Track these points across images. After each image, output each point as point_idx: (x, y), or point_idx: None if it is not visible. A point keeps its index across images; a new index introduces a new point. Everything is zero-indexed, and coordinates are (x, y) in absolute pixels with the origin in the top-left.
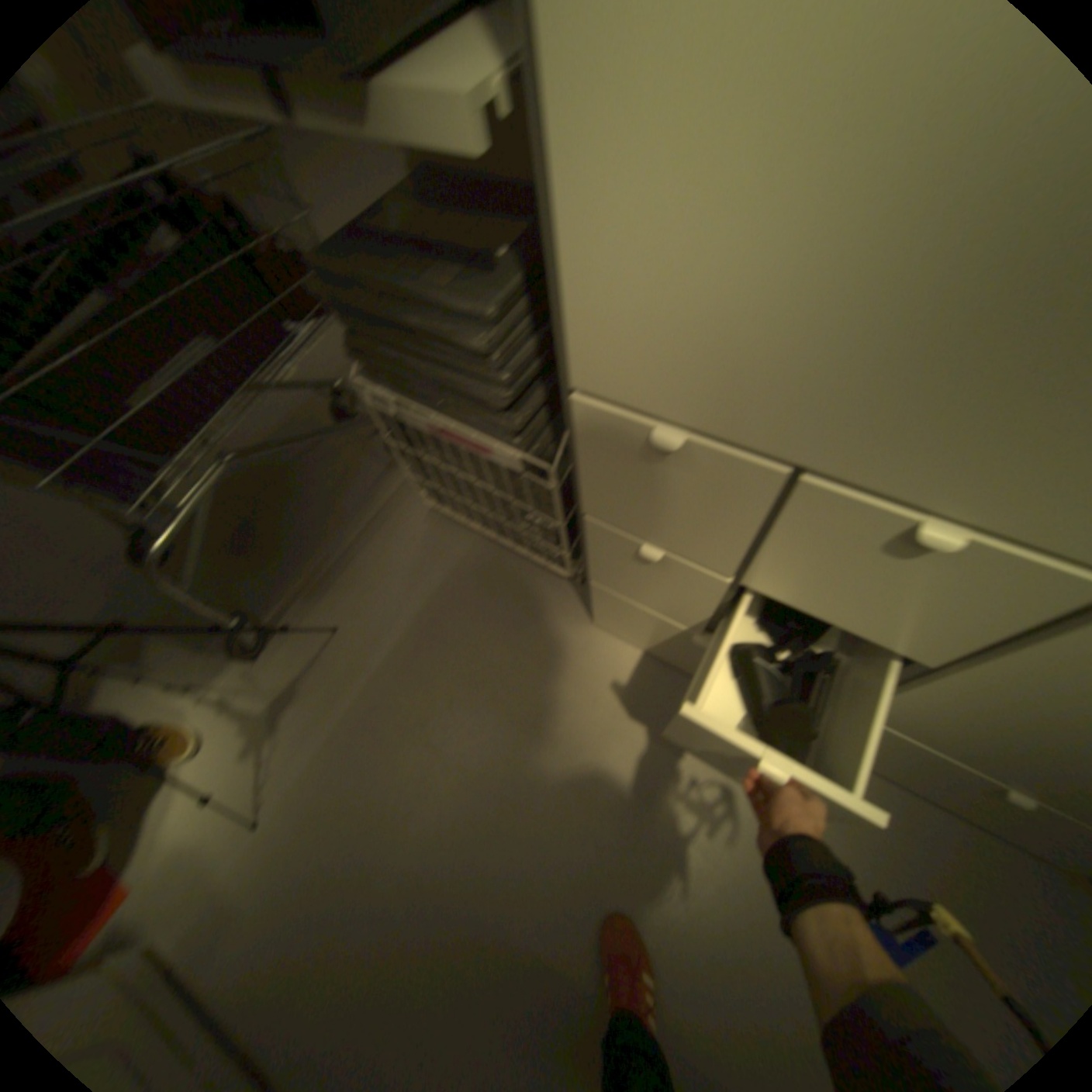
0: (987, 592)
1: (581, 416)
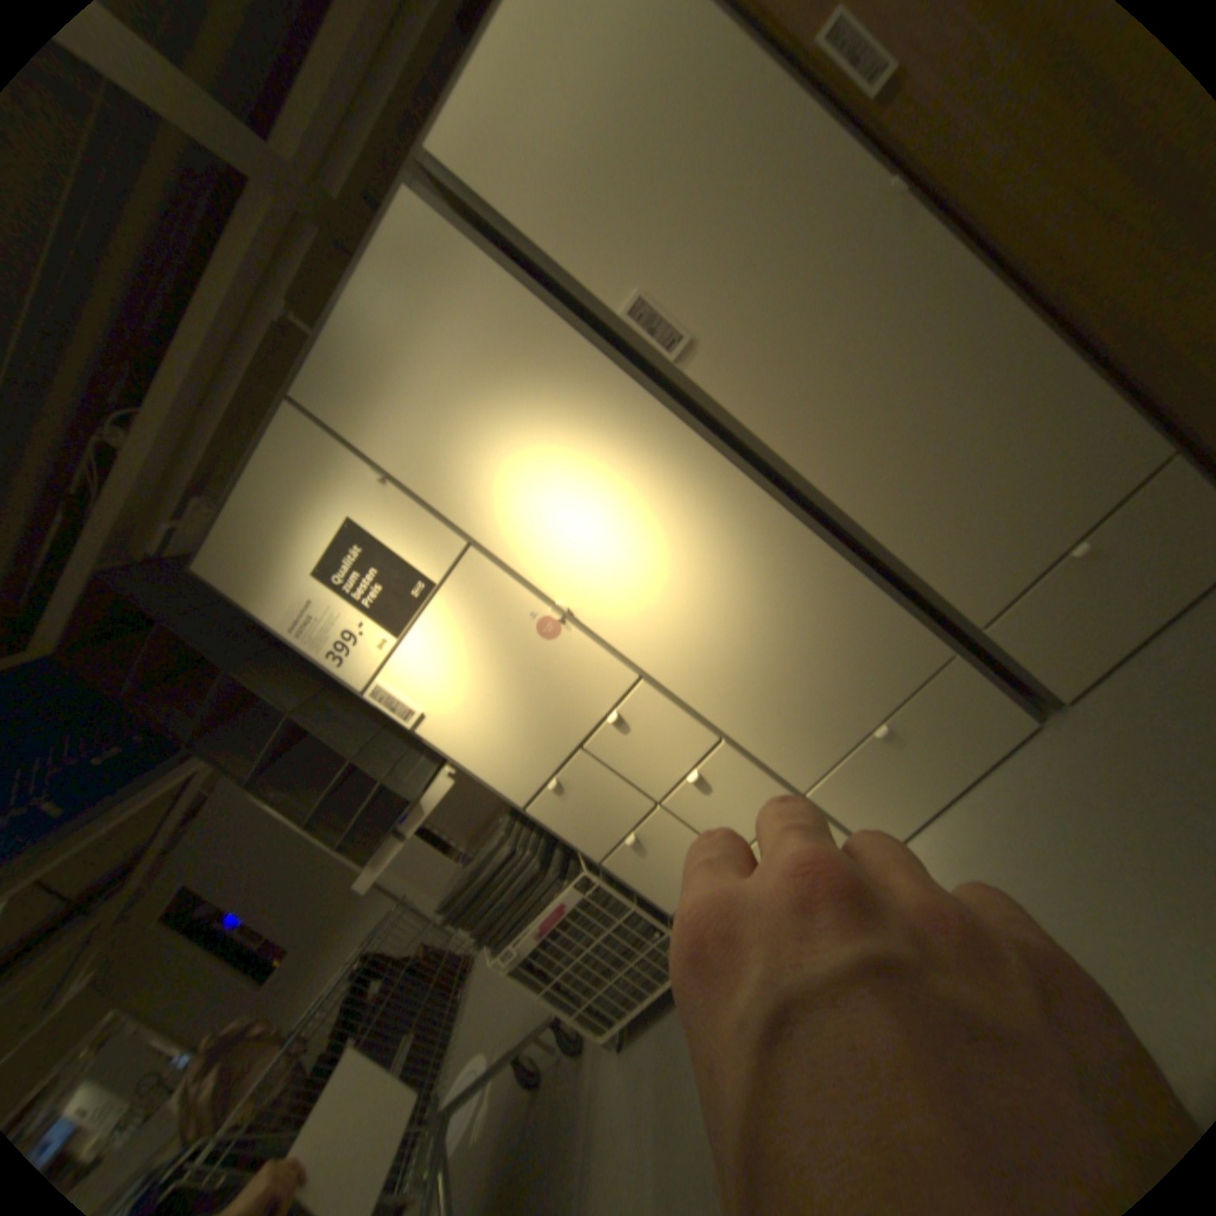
0: (651, 710)
1: (537, 811)
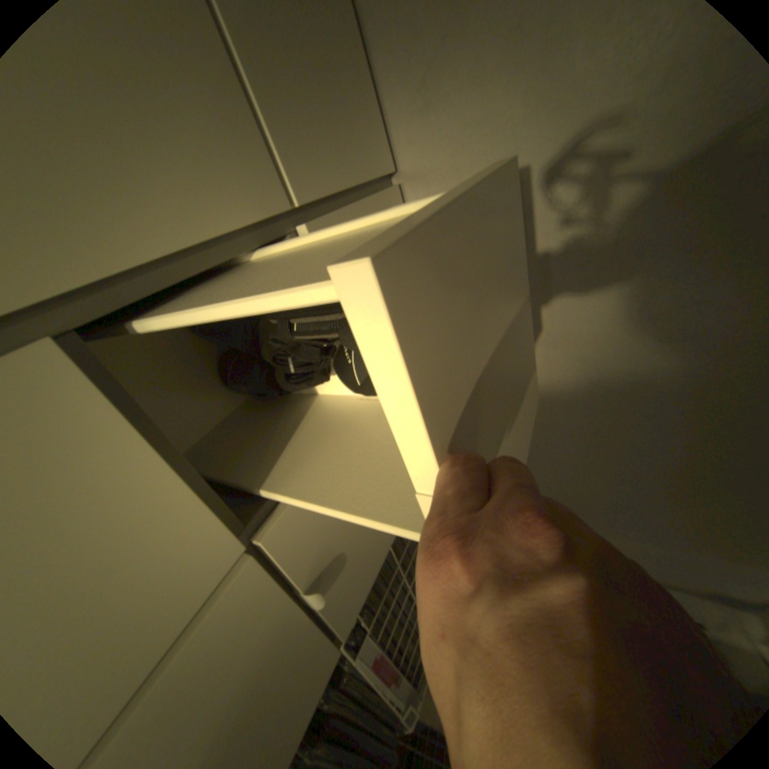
0: None
1: None
